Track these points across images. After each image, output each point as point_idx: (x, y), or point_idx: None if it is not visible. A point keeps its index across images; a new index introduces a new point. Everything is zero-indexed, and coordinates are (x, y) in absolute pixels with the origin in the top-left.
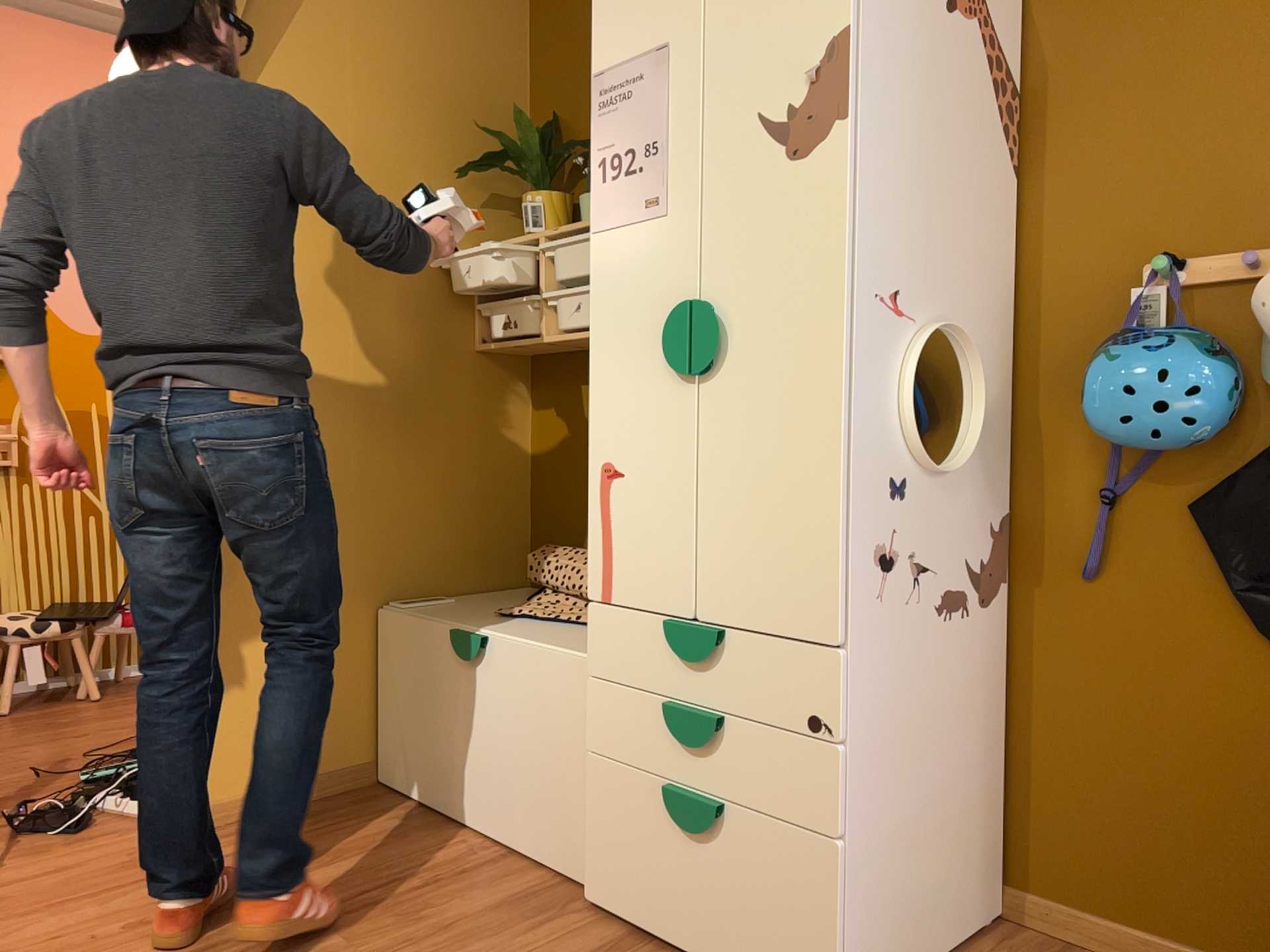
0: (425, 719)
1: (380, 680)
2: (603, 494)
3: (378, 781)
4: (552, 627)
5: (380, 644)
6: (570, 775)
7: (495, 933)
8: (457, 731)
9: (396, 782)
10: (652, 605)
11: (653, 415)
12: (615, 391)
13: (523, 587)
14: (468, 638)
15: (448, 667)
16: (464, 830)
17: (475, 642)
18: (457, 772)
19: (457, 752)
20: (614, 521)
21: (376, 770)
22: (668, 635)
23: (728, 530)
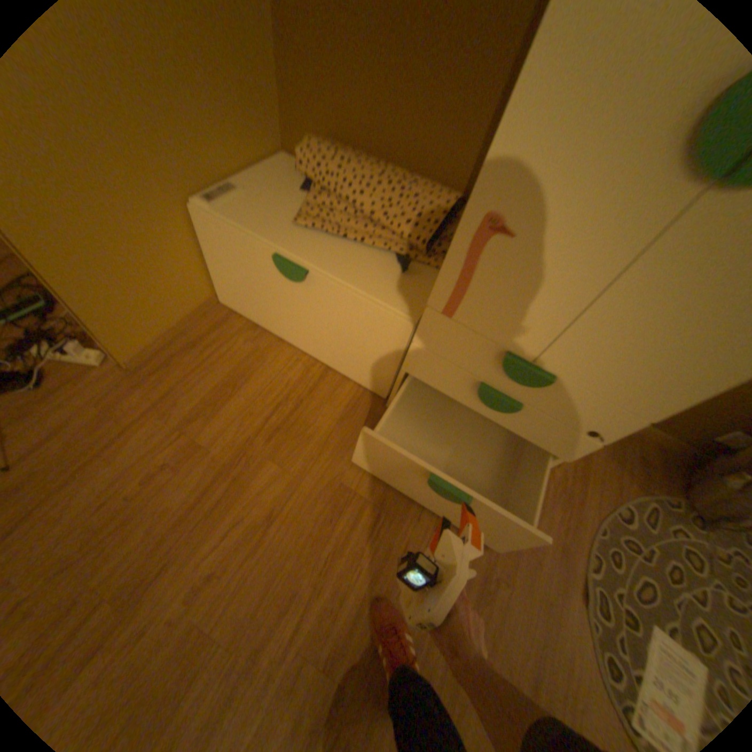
0: (254, 290)
1: (203, 248)
2: (478, 241)
3: (220, 301)
4: (347, 248)
5: (195, 225)
6: (377, 359)
7: (351, 441)
8: (284, 306)
9: (236, 308)
10: (494, 337)
11: (598, 195)
12: (554, 134)
13: (278, 150)
14: (293, 267)
15: (272, 271)
16: (293, 347)
17: (301, 274)
18: (286, 323)
19: (285, 315)
20: (482, 269)
21: (217, 296)
22: (502, 358)
23: (613, 333)
